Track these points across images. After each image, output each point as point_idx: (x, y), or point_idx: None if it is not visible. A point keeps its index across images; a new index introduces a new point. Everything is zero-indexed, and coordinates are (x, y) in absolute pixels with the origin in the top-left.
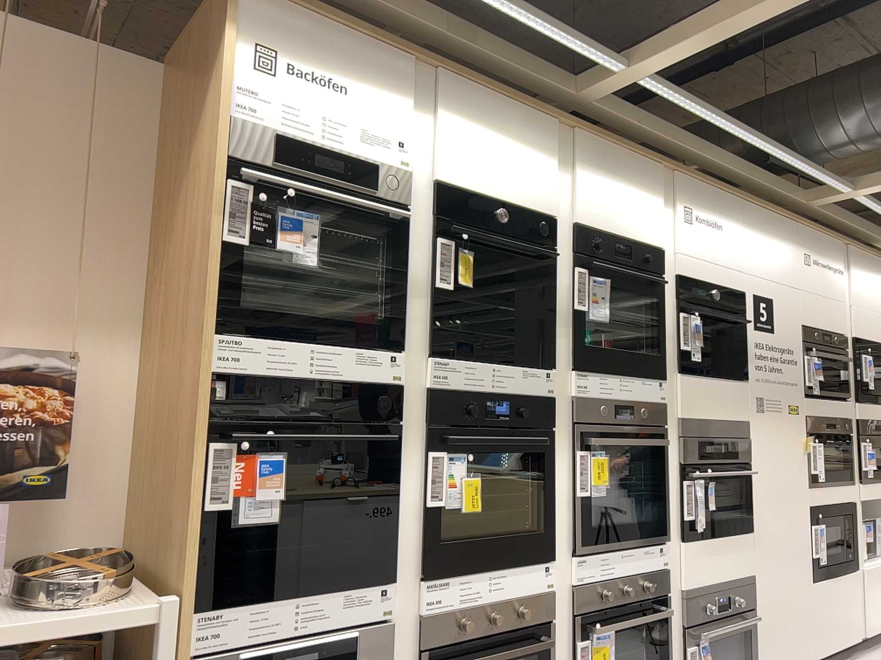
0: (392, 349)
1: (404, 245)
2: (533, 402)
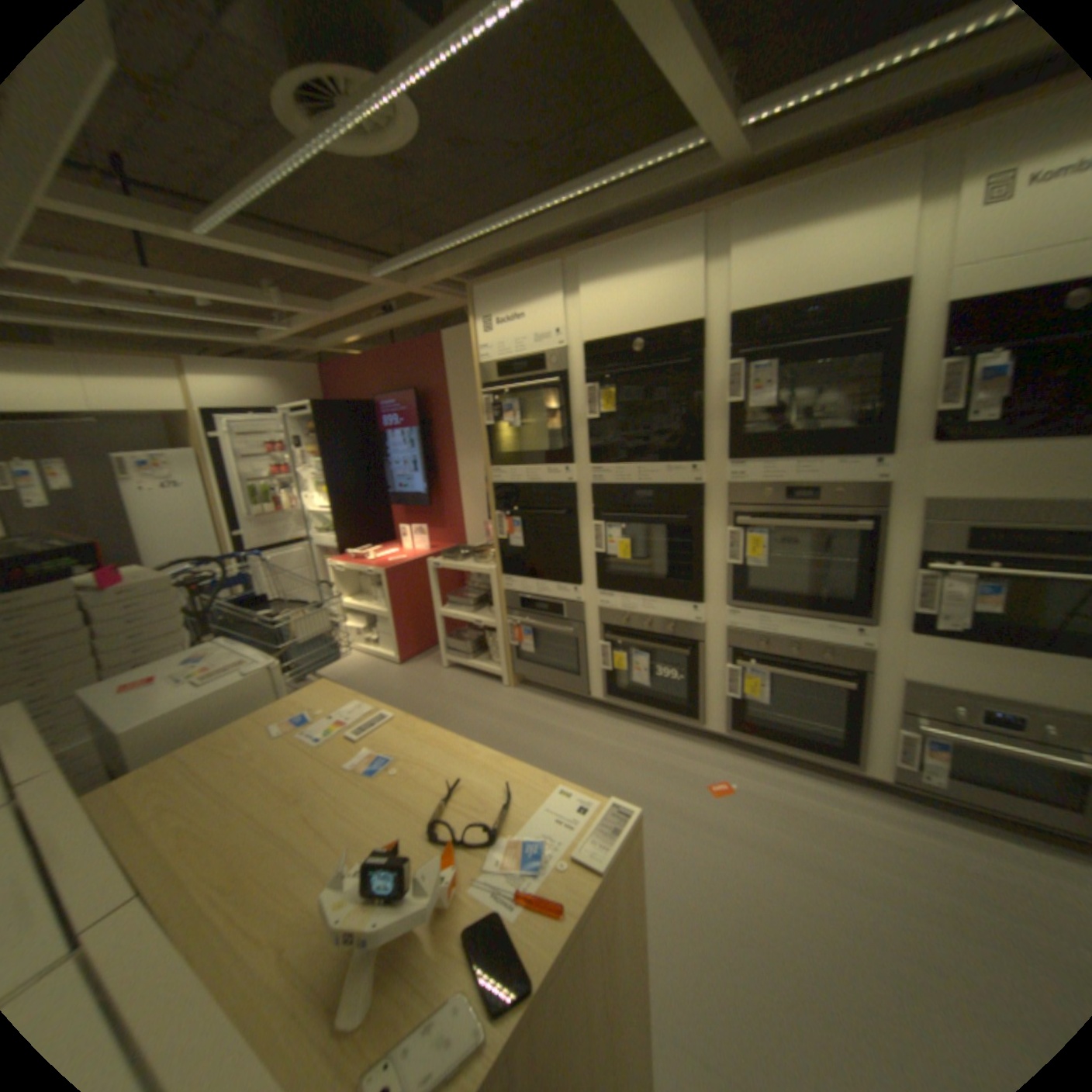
0: (562, 466)
1: (561, 398)
2: (681, 494)
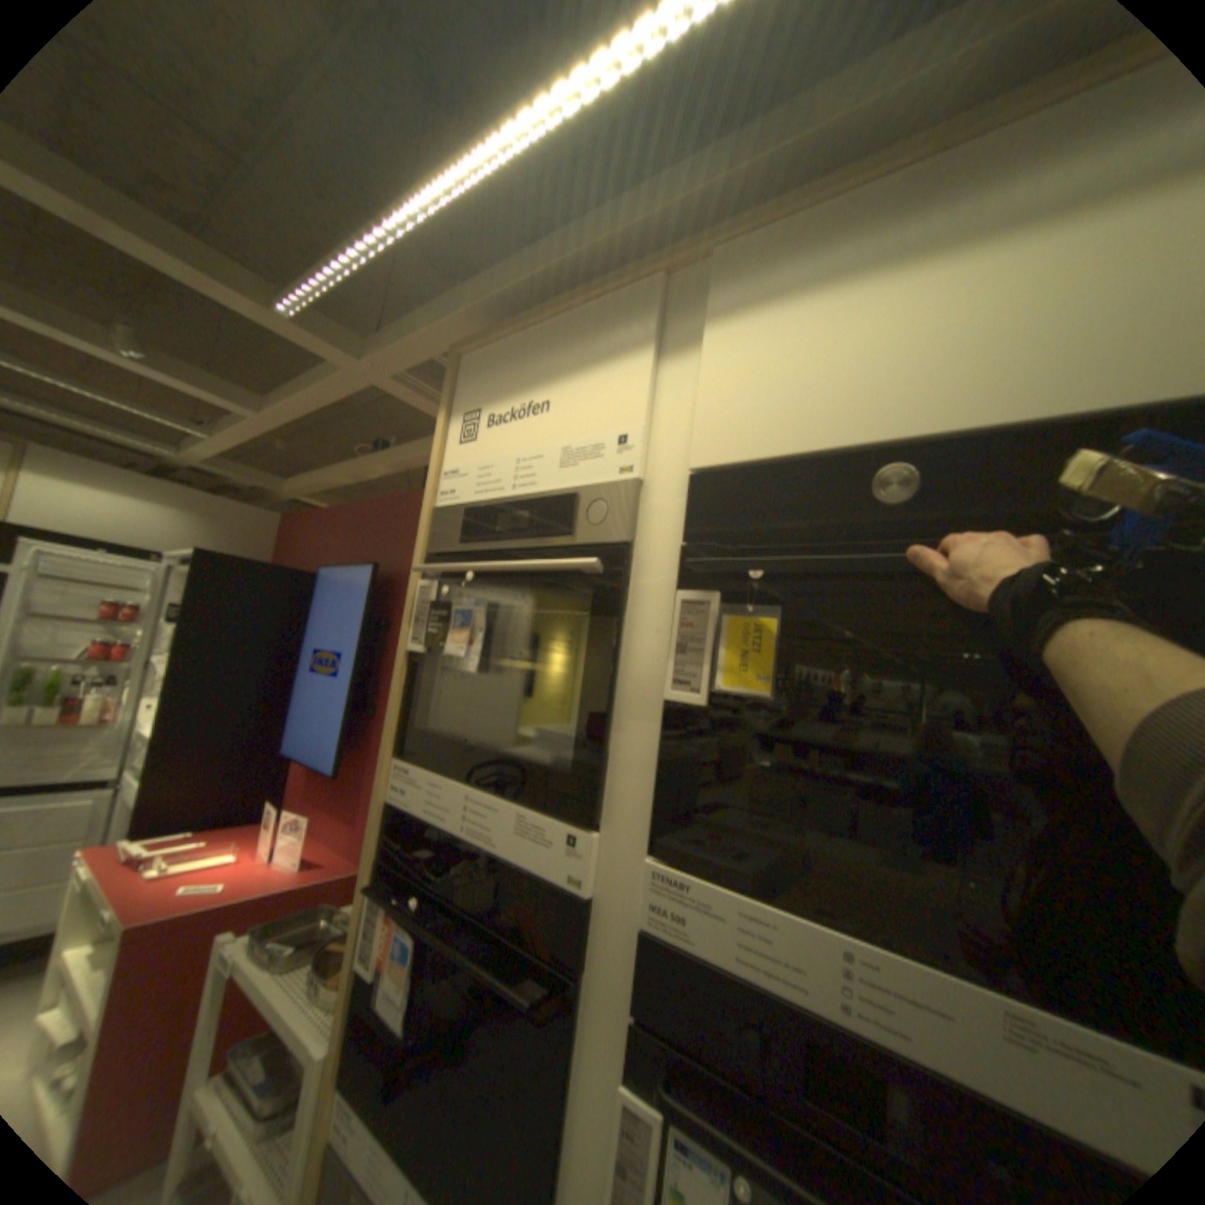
0: (569, 819)
1: (607, 611)
2: None
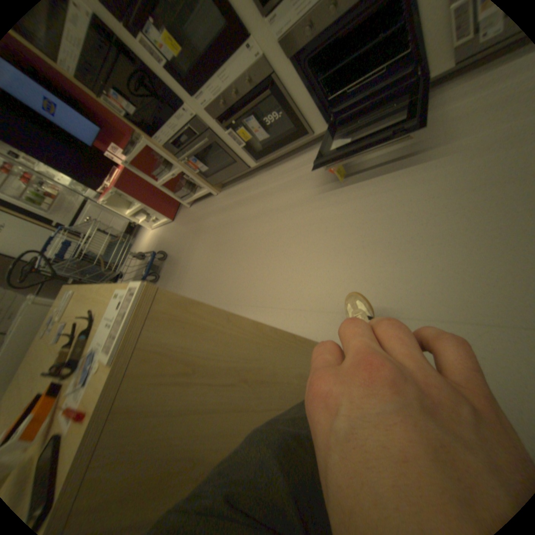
0: None
1: None
2: None
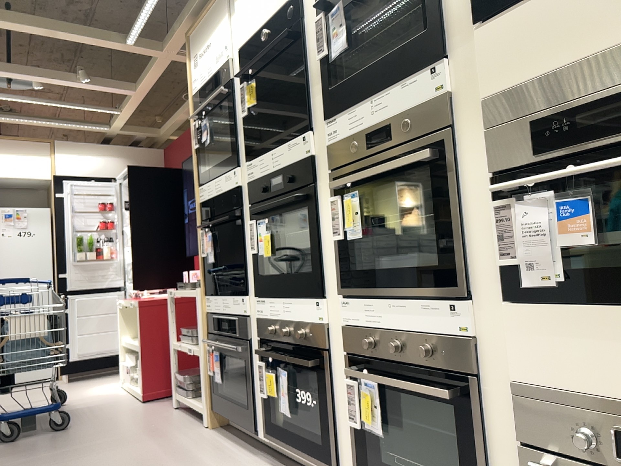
0: (232, 168)
1: (230, 103)
2: (298, 167)
